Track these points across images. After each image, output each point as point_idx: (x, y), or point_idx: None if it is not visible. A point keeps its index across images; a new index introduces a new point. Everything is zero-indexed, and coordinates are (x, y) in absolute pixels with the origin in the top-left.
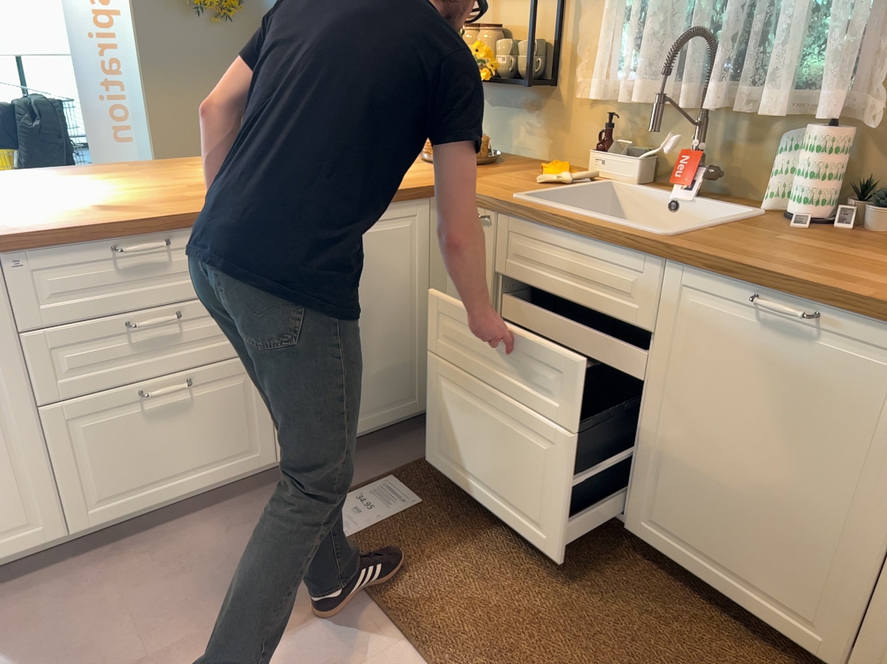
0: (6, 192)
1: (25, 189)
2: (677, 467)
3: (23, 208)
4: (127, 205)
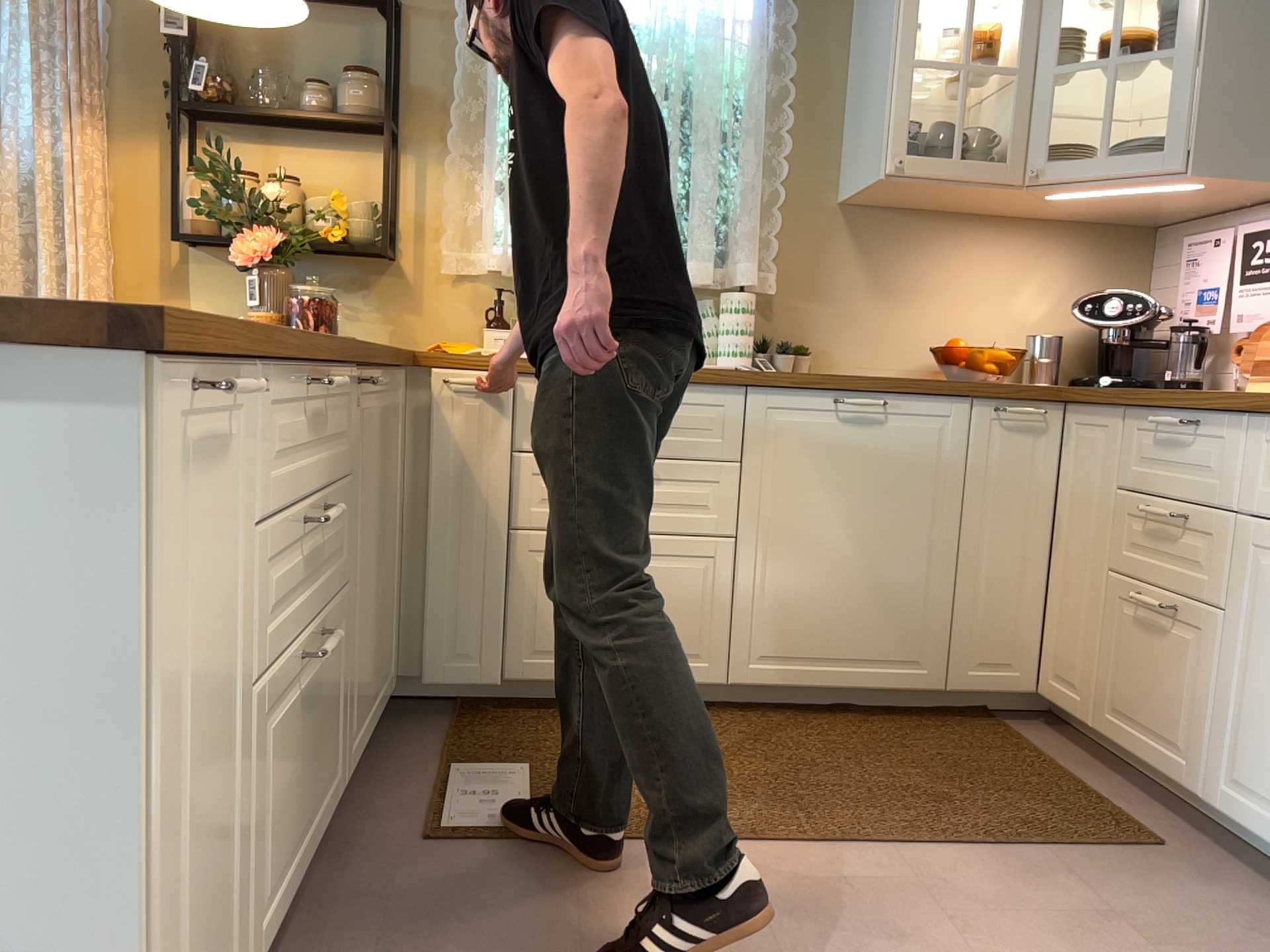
0: None
1: None
2: (784, 585)
3: None
4: None
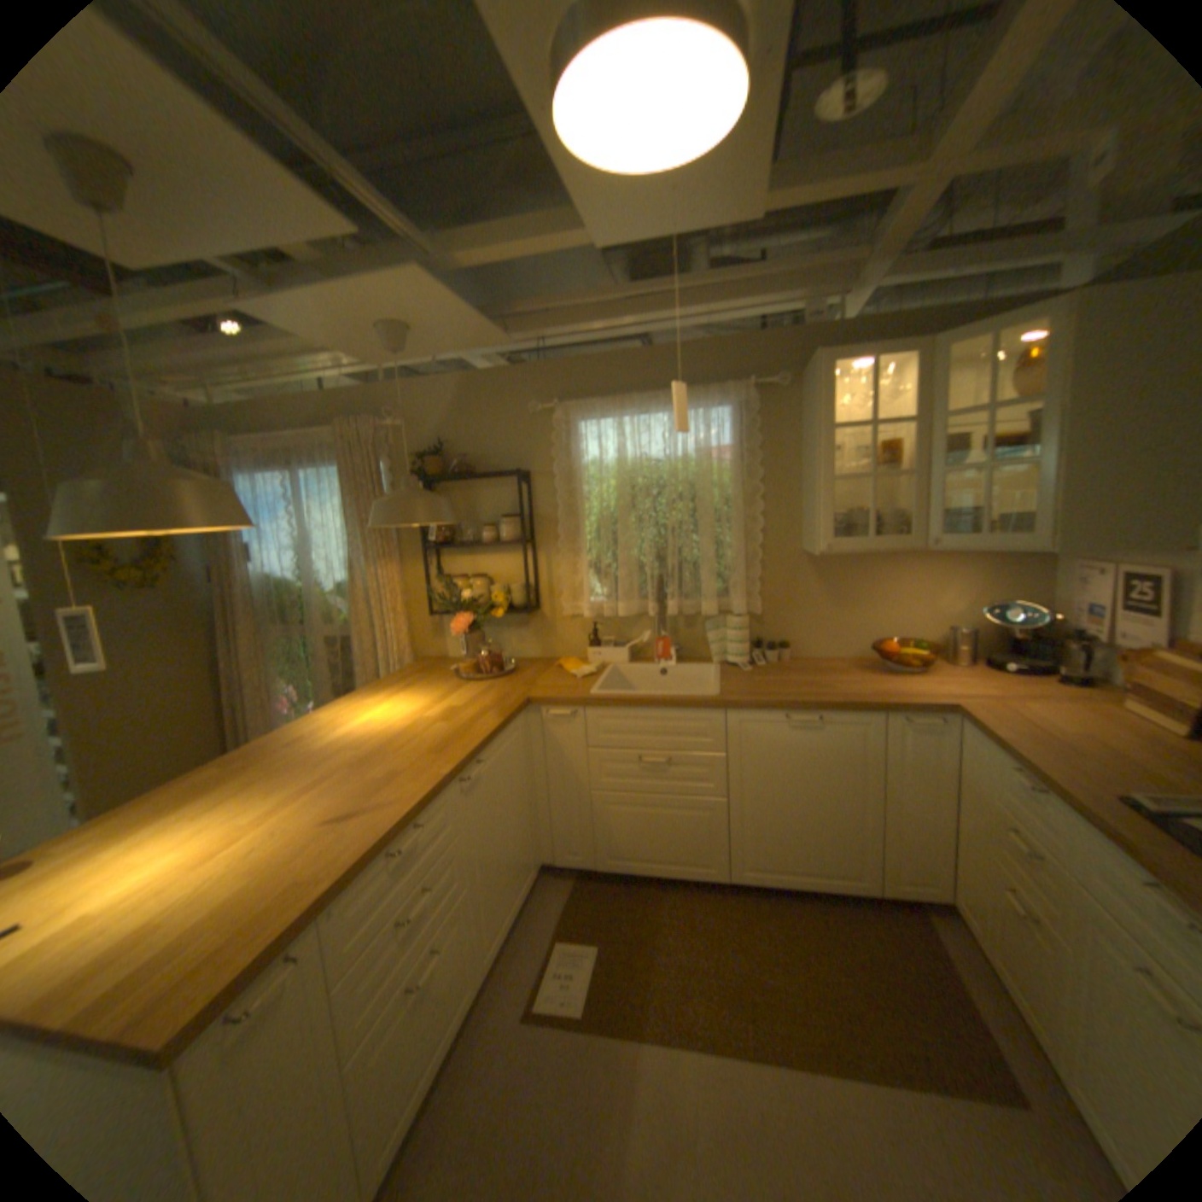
0: (158, 853)
1: (174, 841)
2: (761, 828)
3: (246, 859)
4: (347, 809)
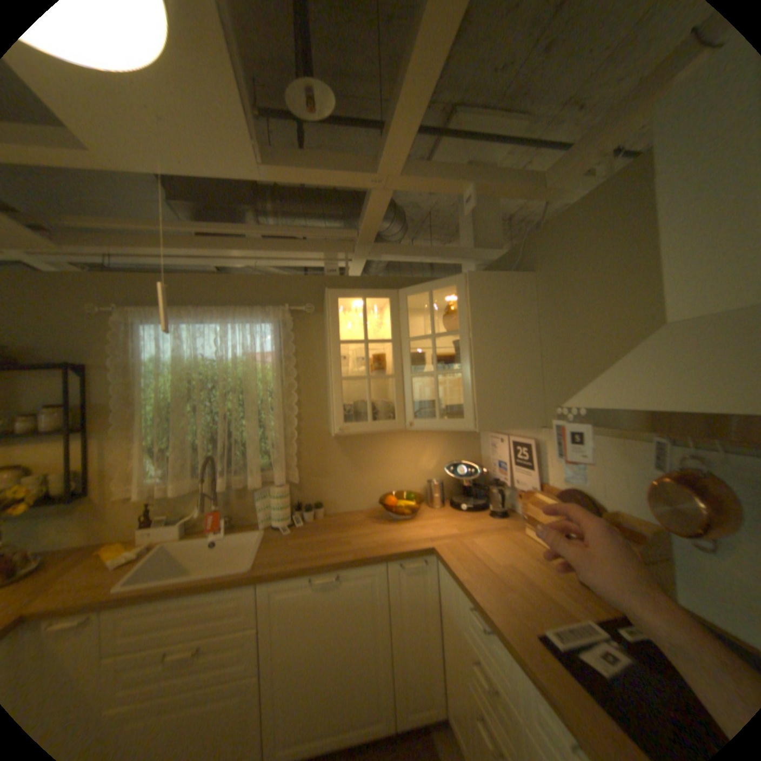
0: None
1: None
2: (290, 696)
3: None
4: None
